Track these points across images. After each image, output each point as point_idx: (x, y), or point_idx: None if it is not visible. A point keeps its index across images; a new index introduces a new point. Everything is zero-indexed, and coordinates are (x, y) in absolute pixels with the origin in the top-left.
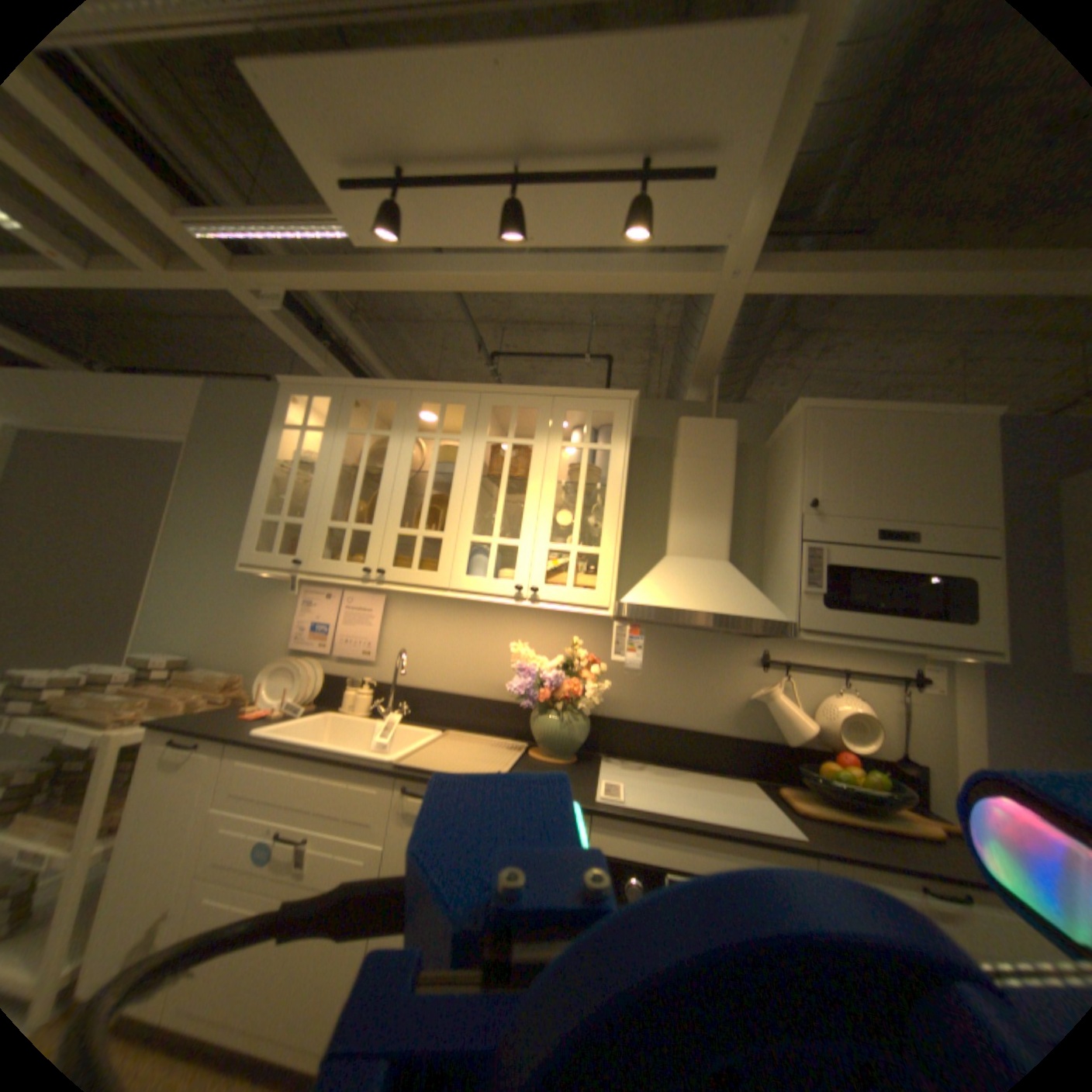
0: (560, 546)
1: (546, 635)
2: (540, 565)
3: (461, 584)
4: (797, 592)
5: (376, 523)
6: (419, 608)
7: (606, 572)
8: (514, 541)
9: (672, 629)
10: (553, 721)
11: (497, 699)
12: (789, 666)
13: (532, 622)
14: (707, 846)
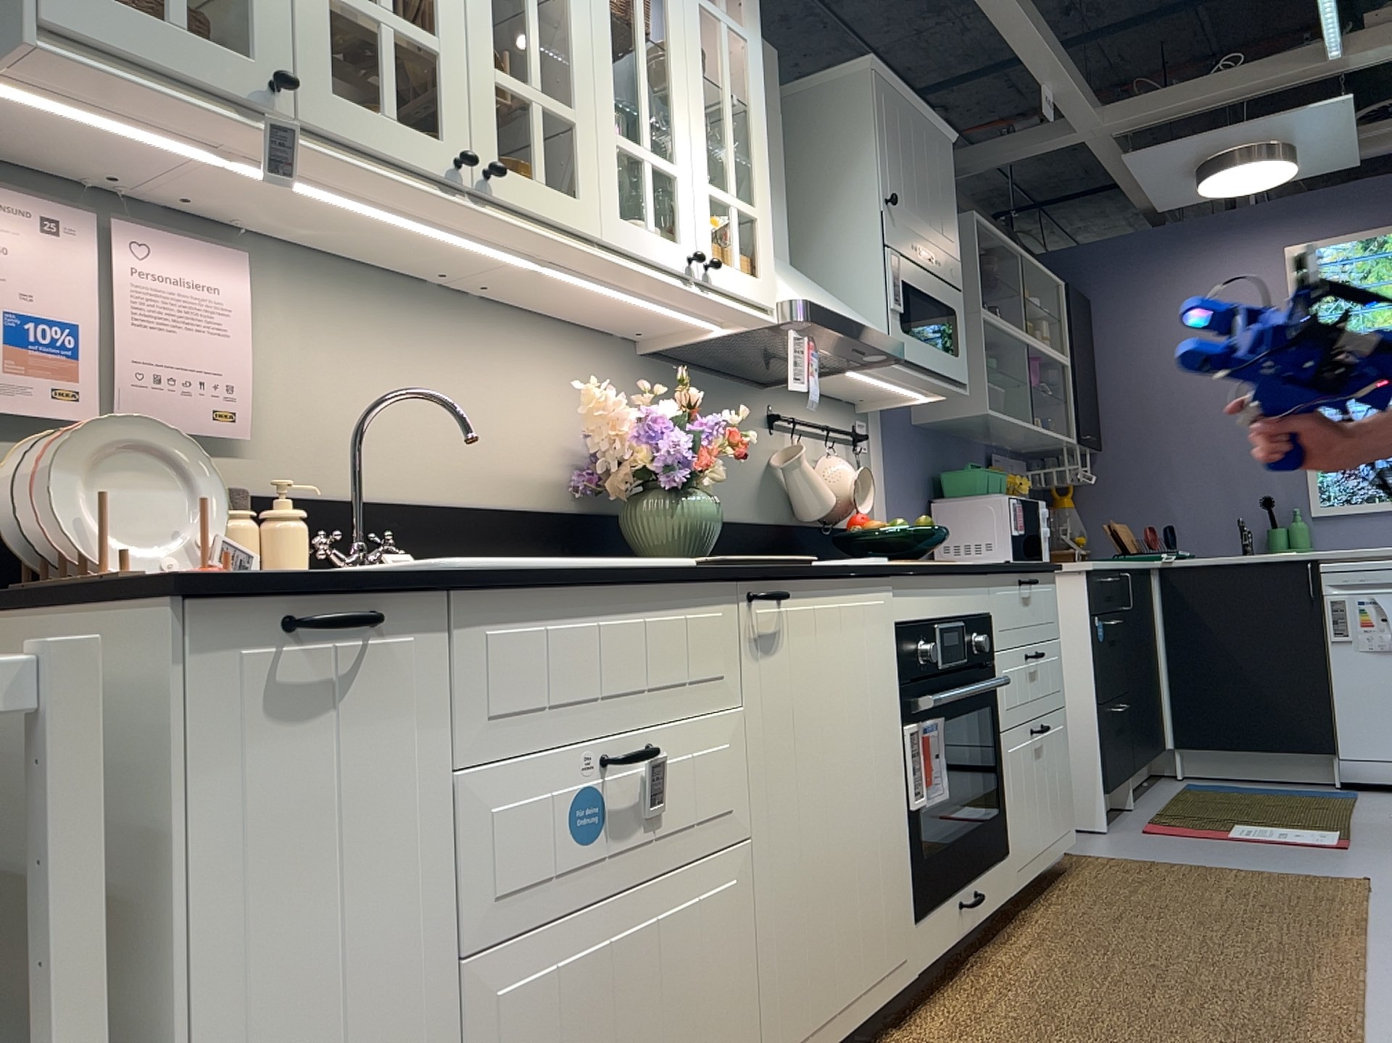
0: (722, 193)
1: (564, 376)
2: (706, 221)
3: (619, 233)
4: (888, 309)
5: (446, 33)
6: (328, 296)
7: (770, 251)
8: (672, 166)
9: (700, 372)
10: (696, 504)
11: (513, 506)
12: (794, 423)
13: (541, 348)
14: (950, 584)
